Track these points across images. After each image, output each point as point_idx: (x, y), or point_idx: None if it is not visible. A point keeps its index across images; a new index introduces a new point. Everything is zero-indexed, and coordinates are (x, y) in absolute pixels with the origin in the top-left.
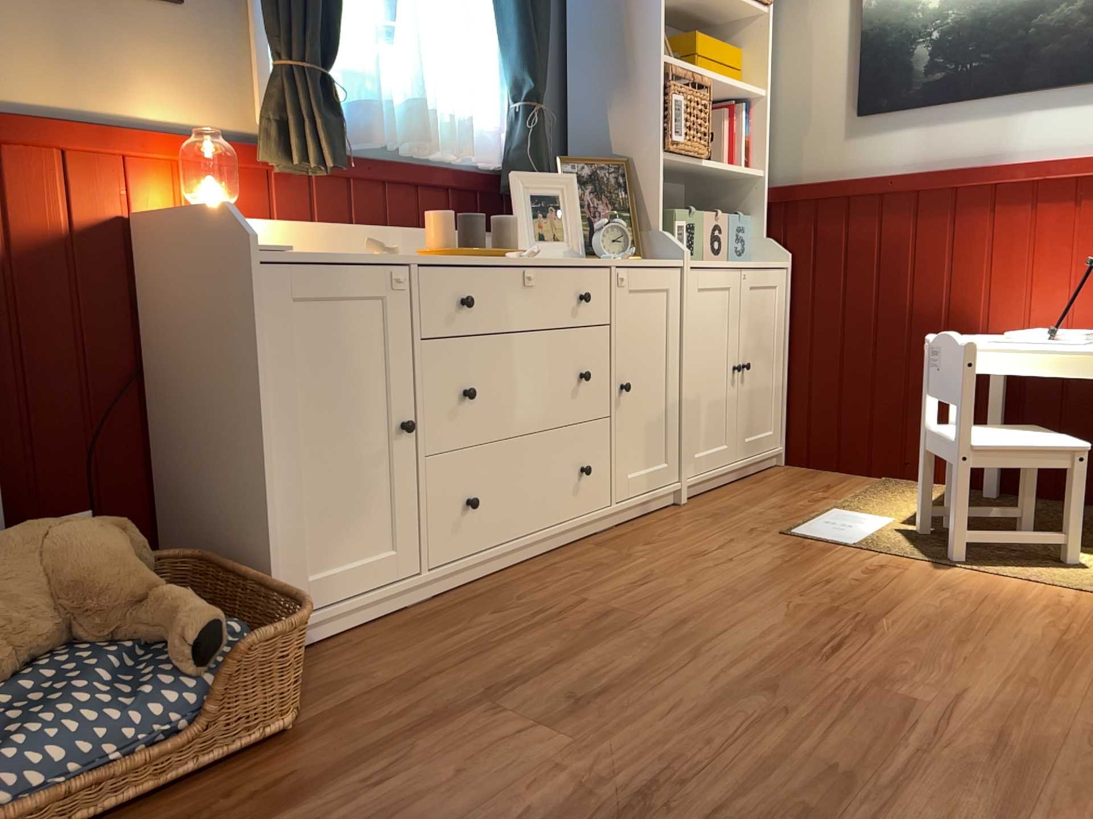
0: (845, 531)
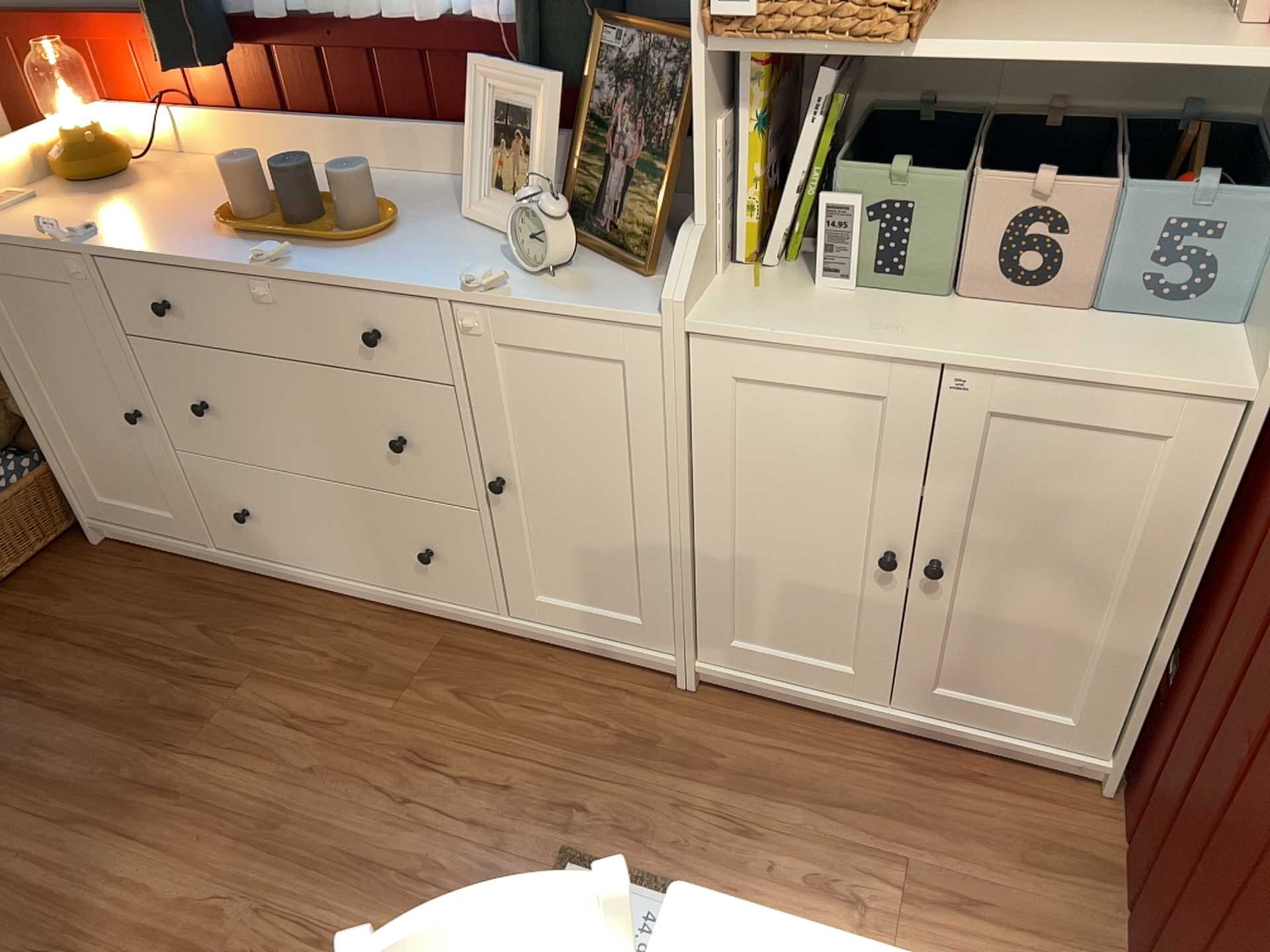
0: None
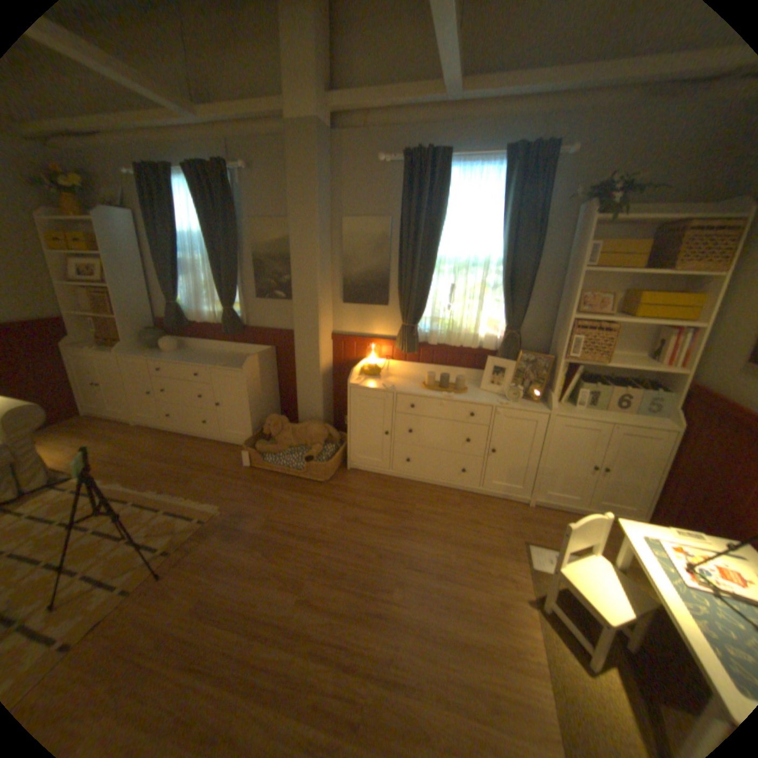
0: (550, 566)
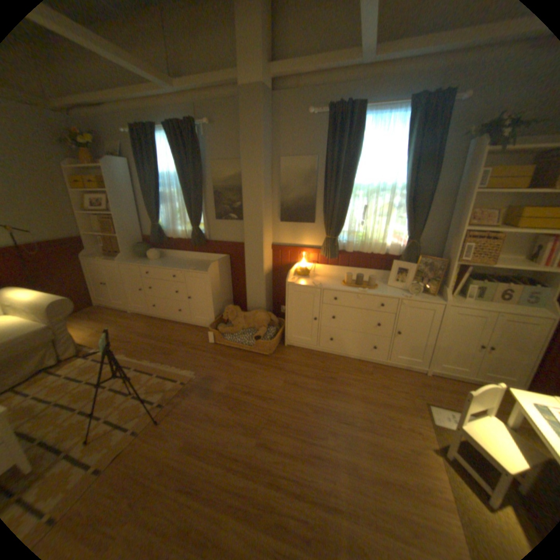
0: (448, 422)
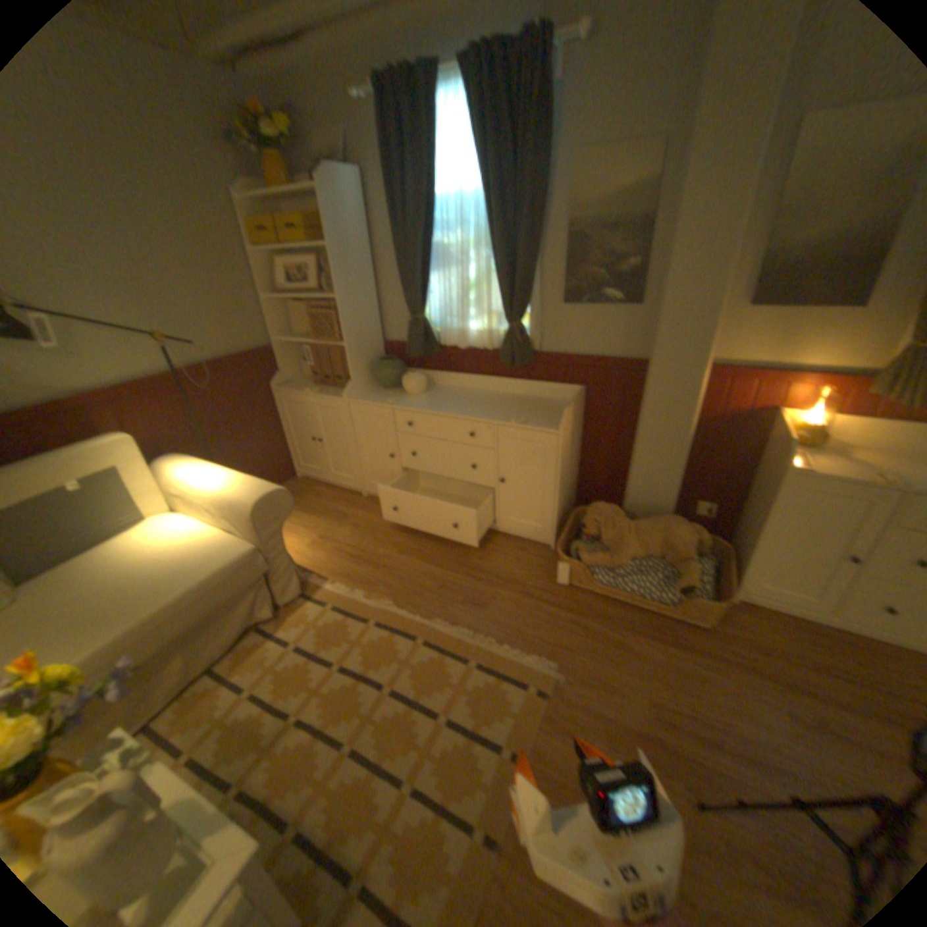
0: None
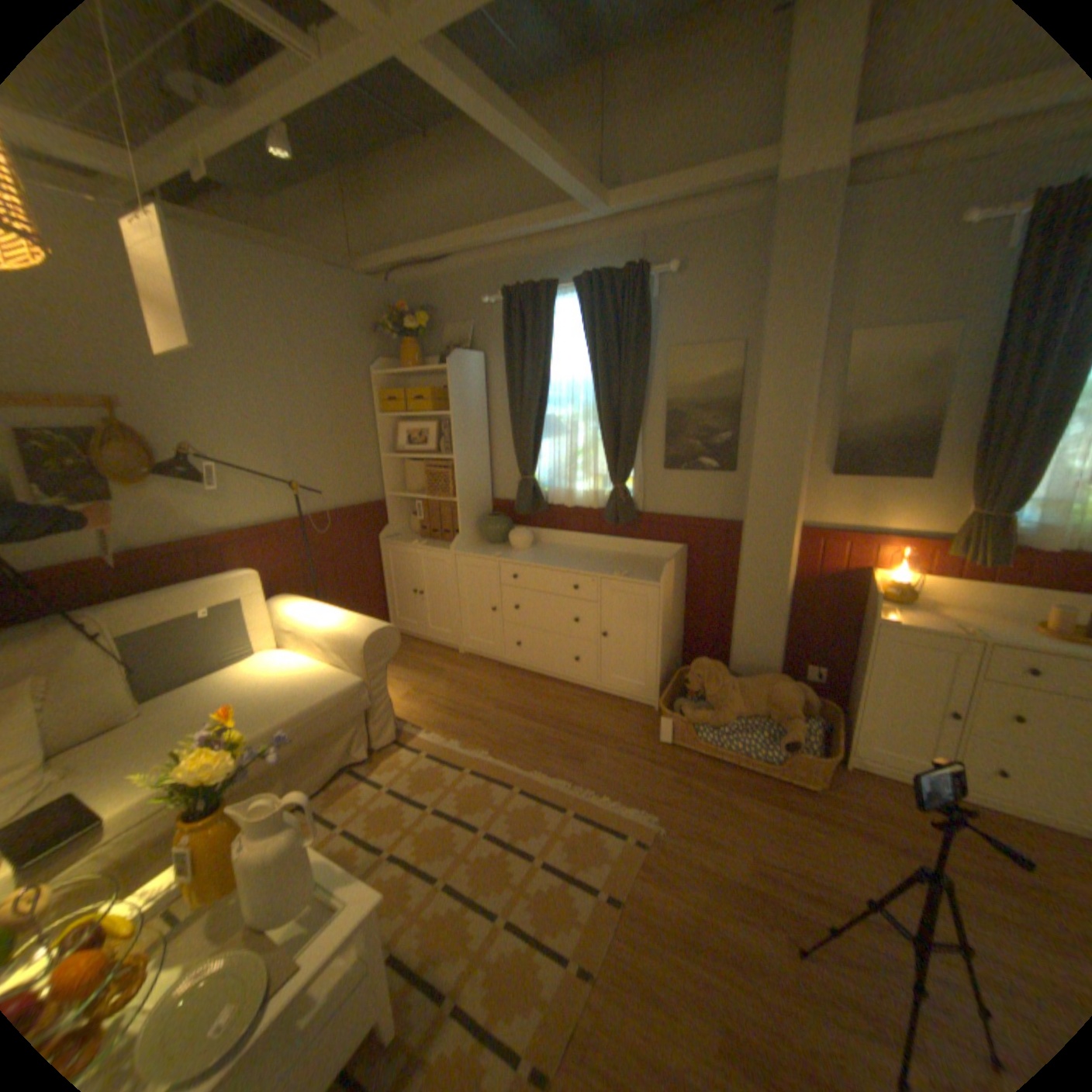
0: None
